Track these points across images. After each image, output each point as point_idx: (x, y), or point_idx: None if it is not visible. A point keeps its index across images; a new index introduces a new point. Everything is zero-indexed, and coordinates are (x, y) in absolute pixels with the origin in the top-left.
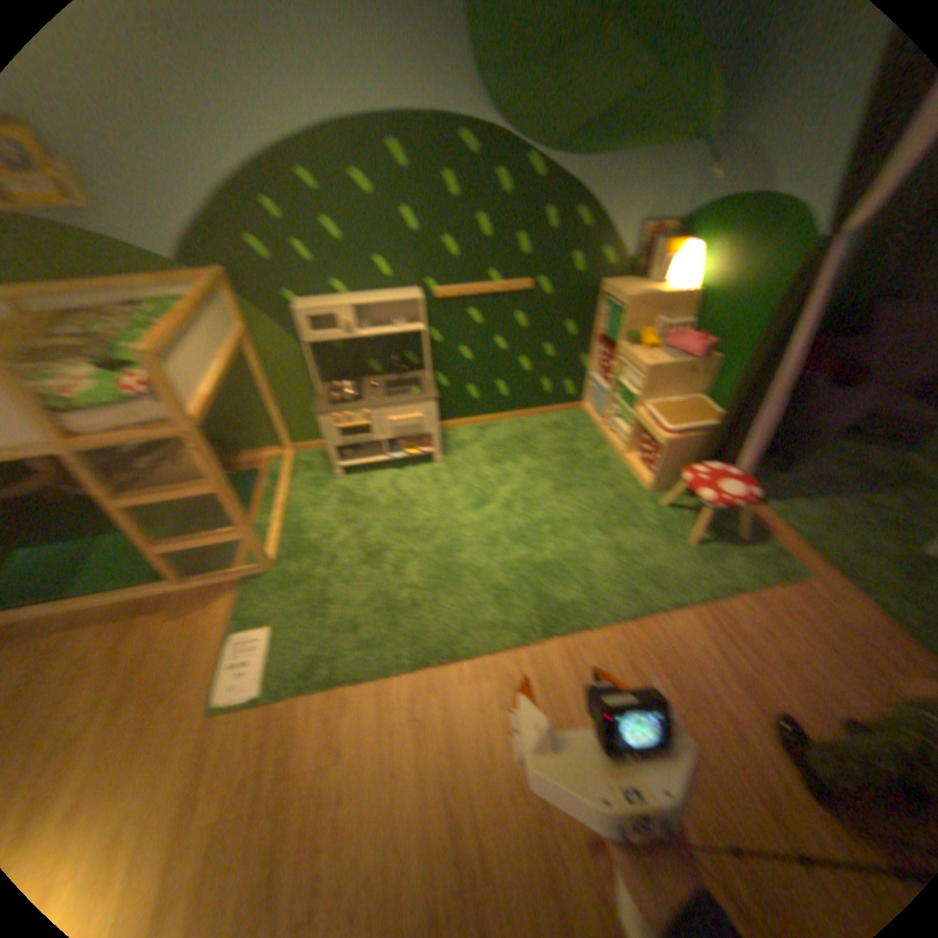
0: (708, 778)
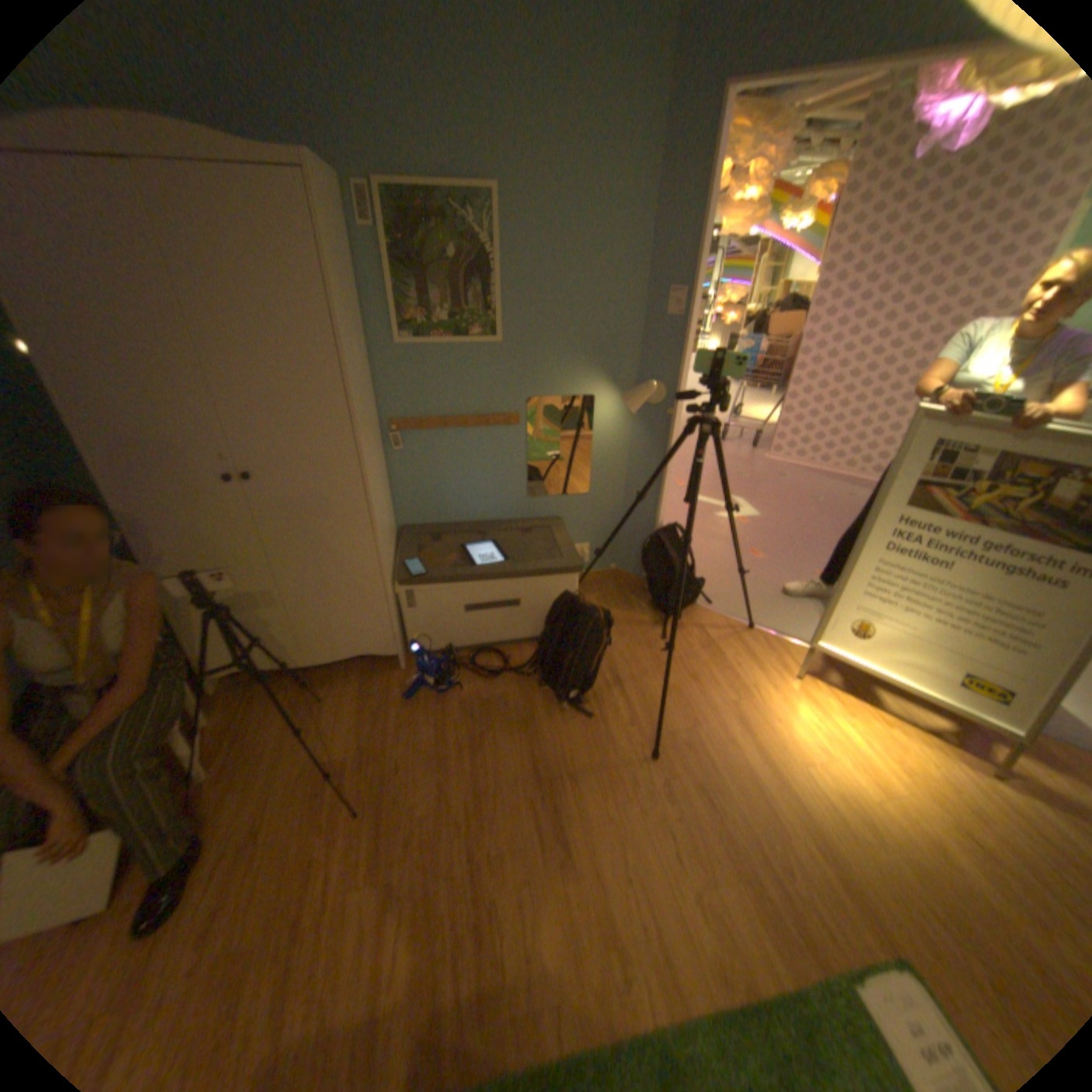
0: (286, 873)
